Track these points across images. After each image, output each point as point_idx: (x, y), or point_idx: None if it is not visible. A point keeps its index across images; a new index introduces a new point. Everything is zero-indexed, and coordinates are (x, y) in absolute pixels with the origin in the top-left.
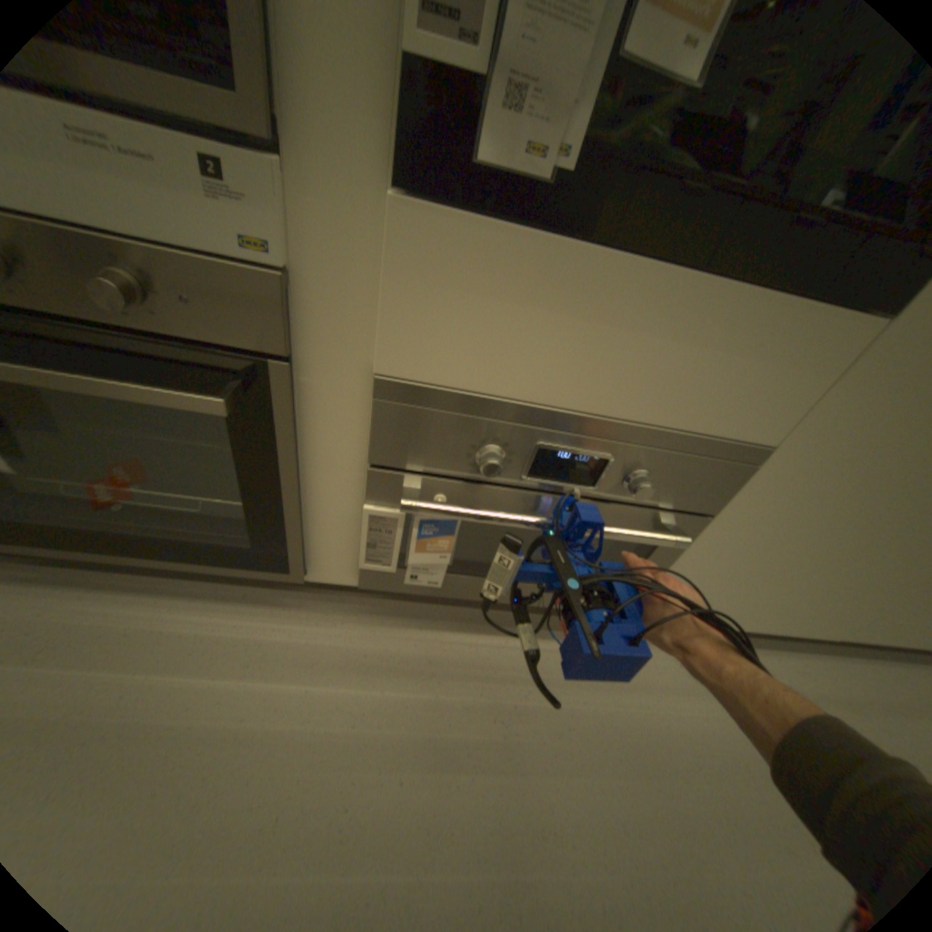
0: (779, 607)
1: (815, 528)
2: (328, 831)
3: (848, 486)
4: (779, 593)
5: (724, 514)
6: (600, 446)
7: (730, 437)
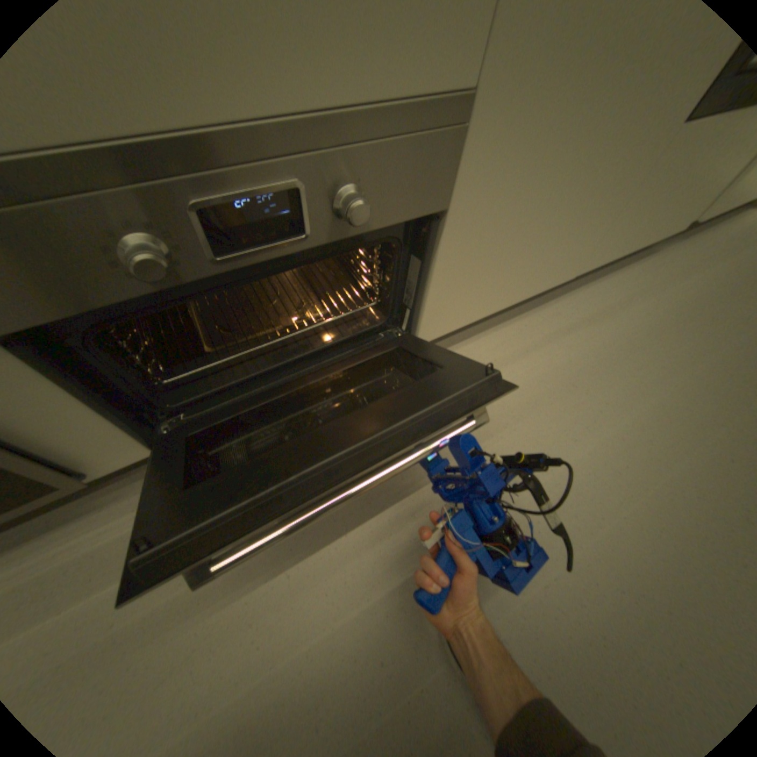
0: (527, 273)
1: (536, 180)
2: (242, 649)
3: (555, 113)
4: (524, 261)
5: (454, 203)
6: (273, 172)
7: (421, 90)
